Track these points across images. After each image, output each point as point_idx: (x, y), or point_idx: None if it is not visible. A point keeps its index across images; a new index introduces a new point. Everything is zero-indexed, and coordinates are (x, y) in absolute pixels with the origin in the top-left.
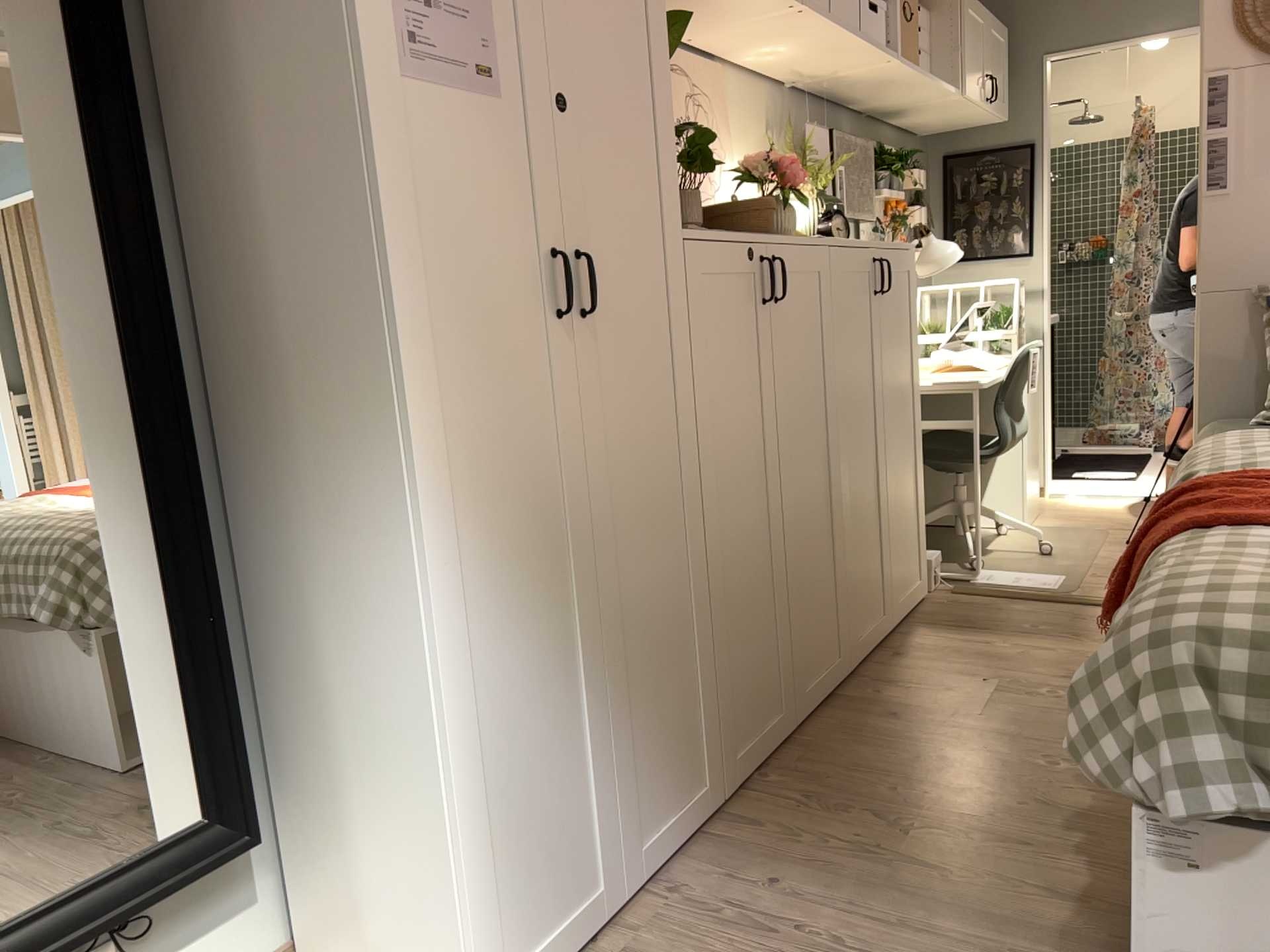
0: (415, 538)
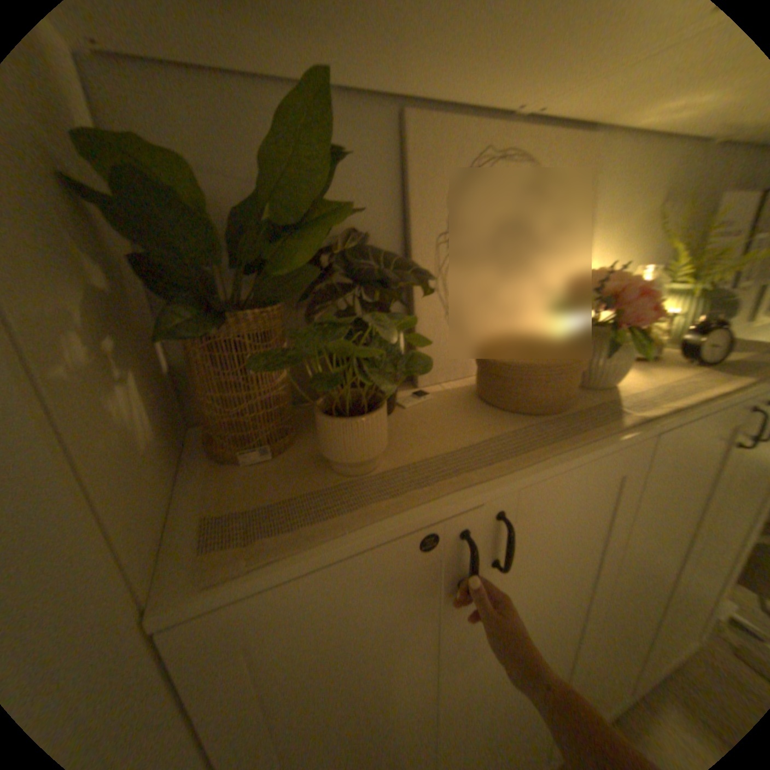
0: None
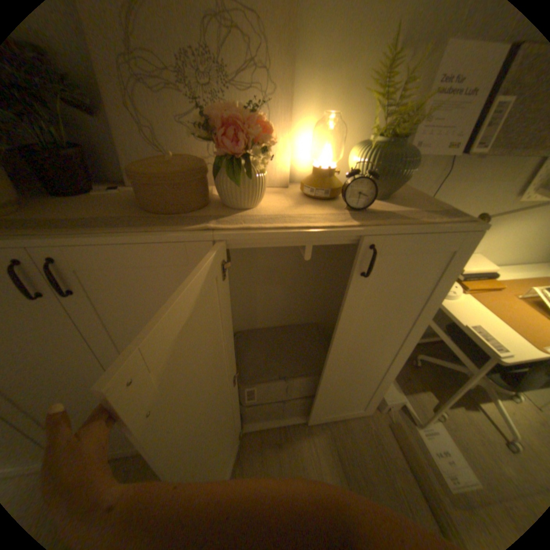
0: None
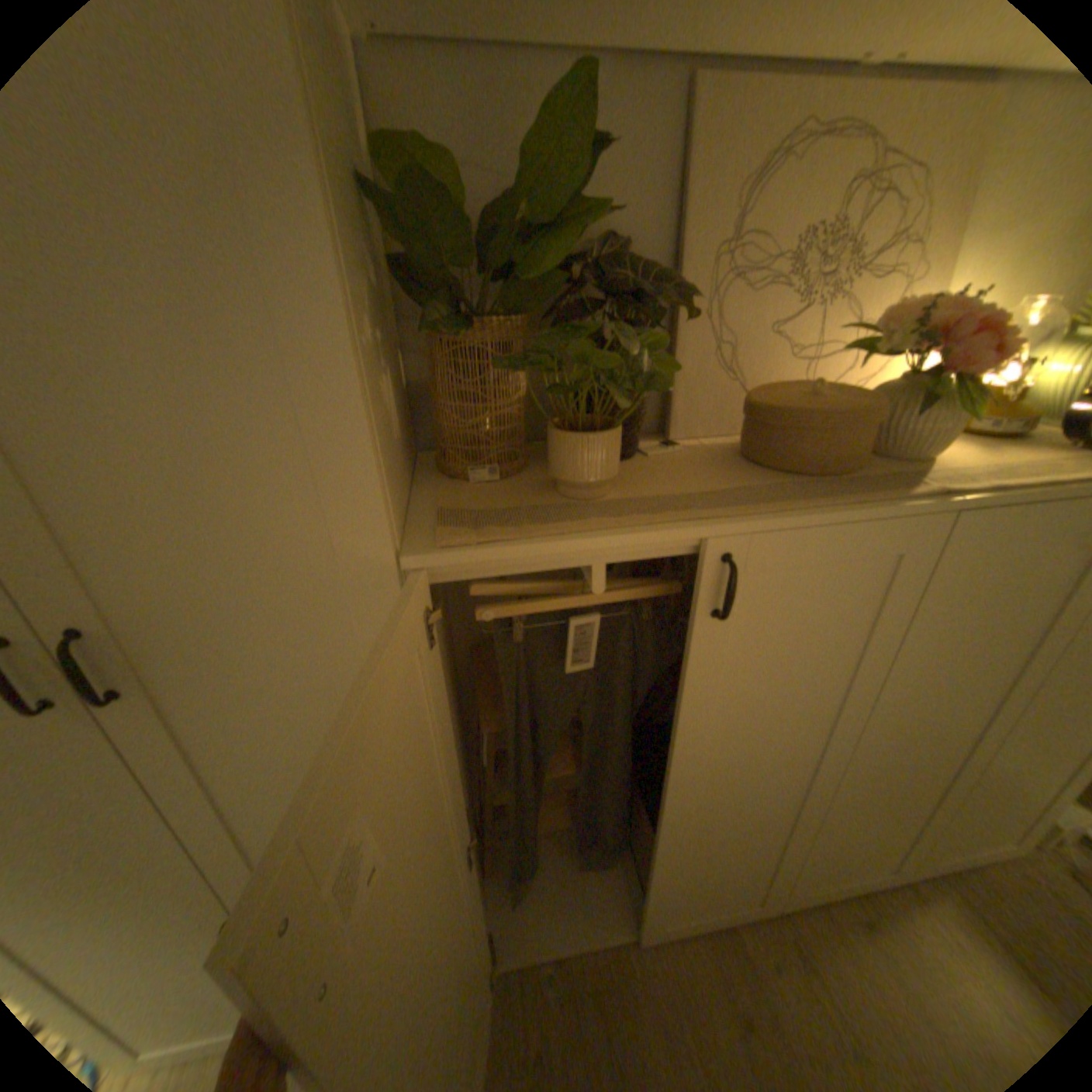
0: None
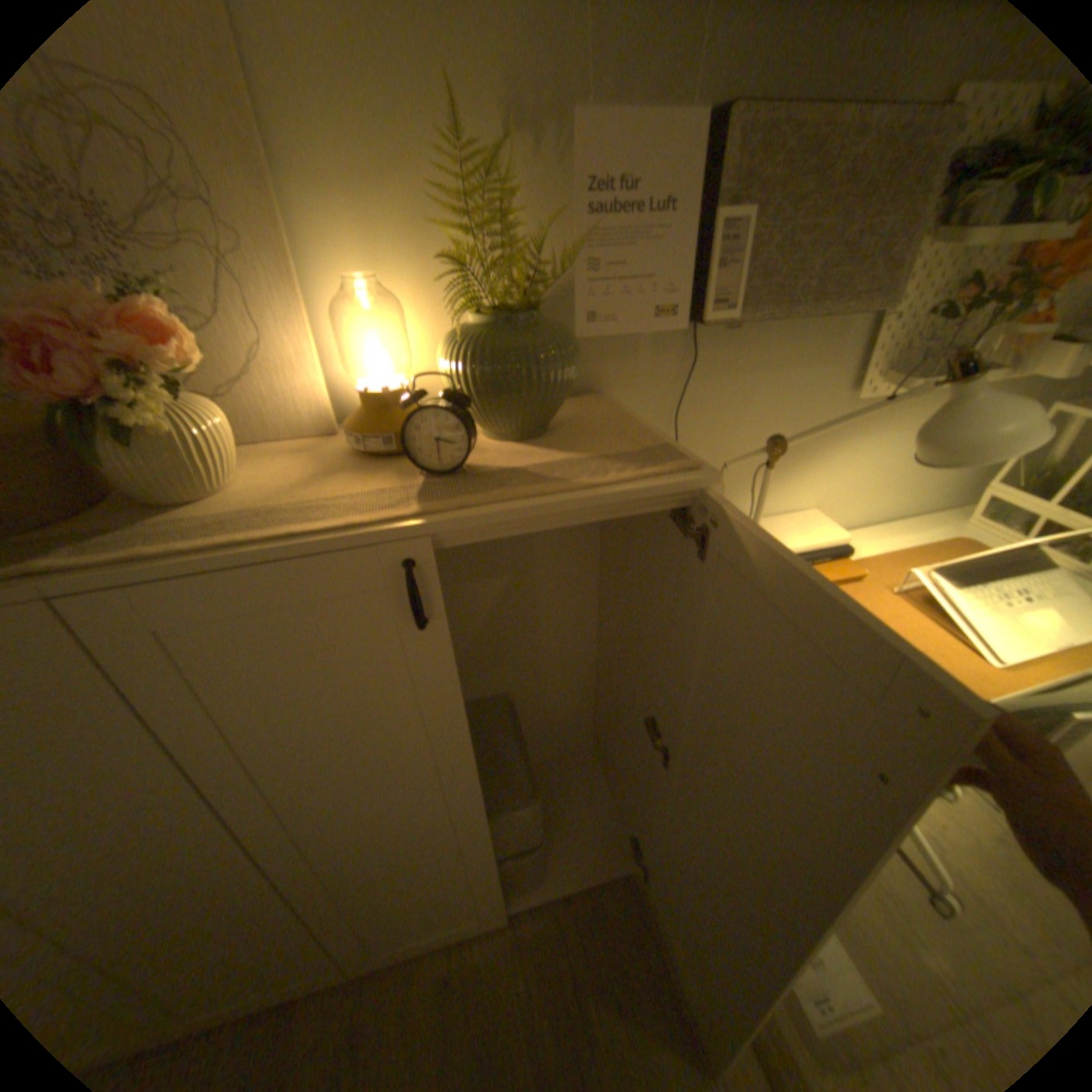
0: None
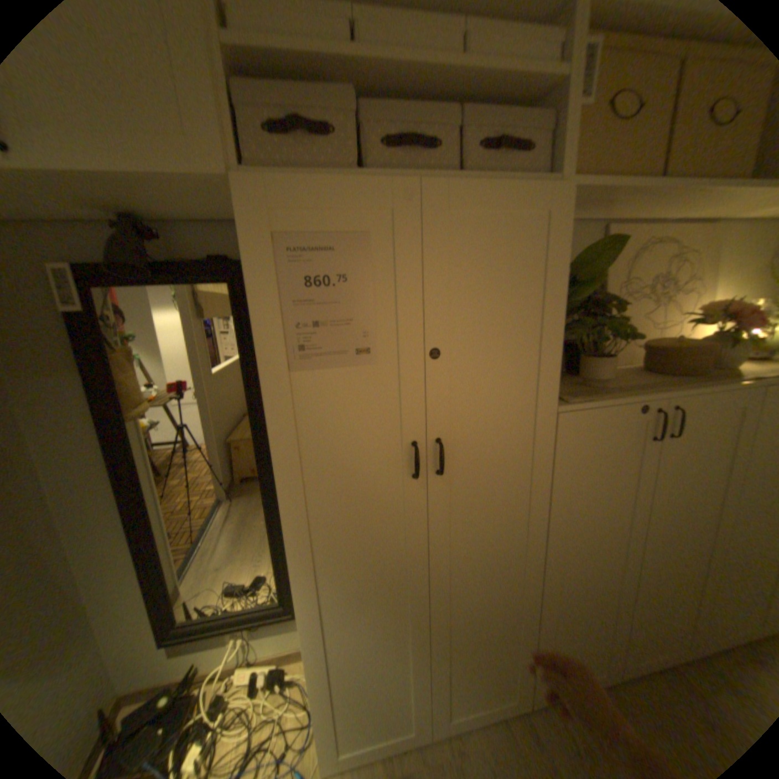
0: (293, 588)
